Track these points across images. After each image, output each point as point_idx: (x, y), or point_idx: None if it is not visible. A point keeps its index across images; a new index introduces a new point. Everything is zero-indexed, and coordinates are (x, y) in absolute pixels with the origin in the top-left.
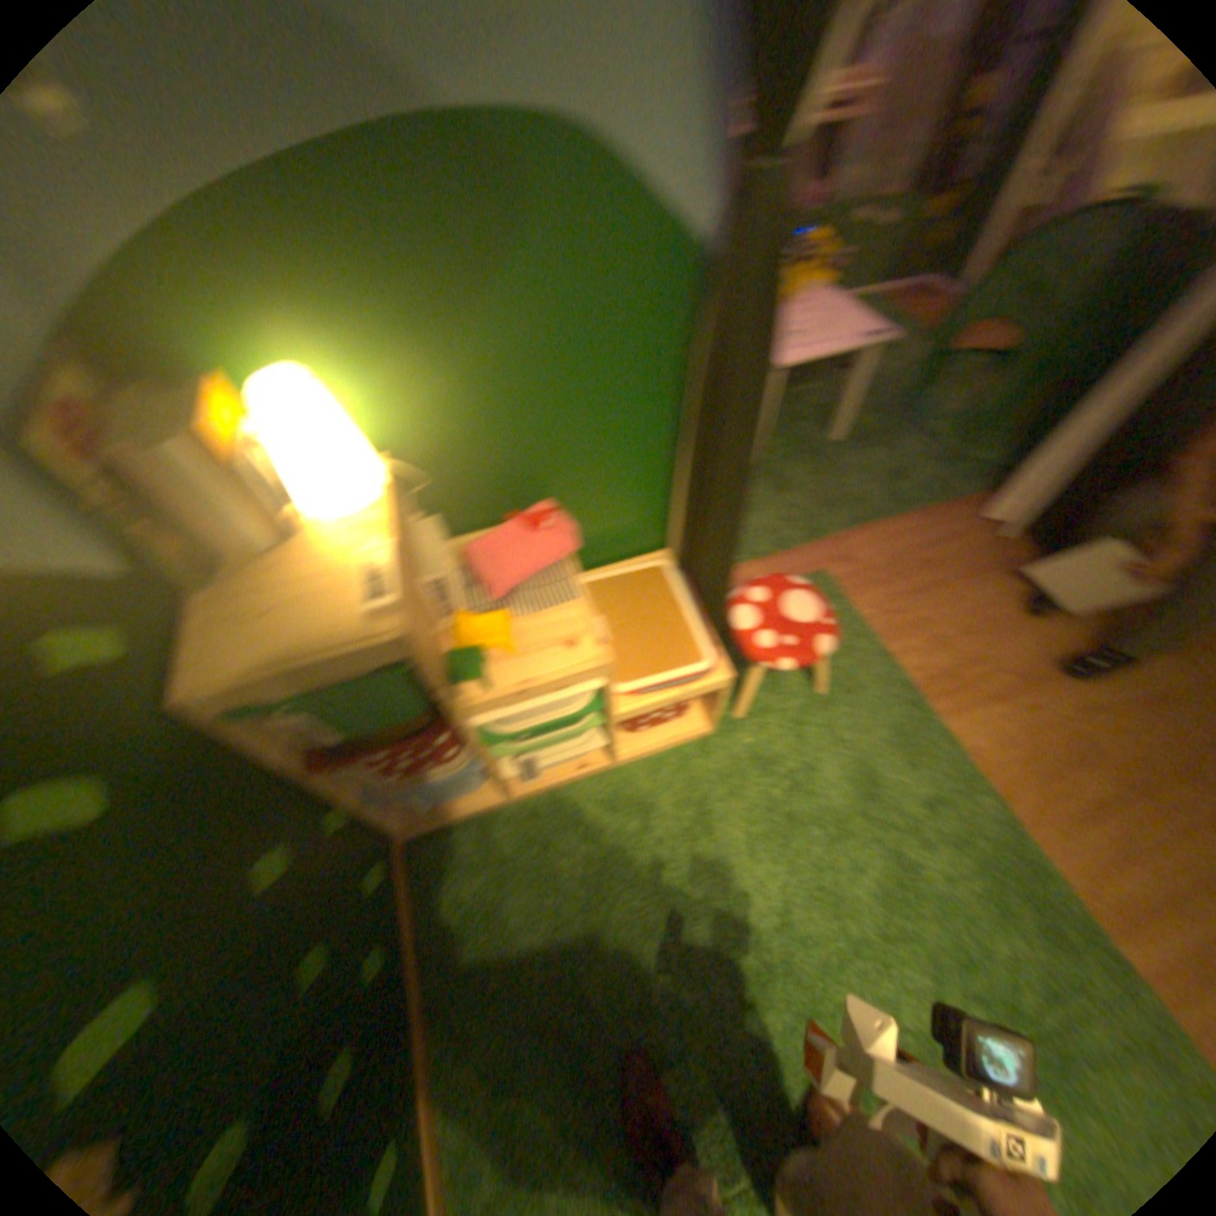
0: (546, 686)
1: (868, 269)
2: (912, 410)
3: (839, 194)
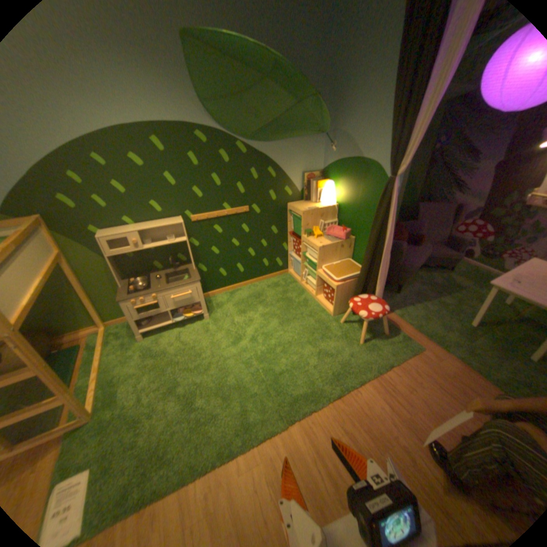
0: (310, 245)
1: None
2: None
3: None
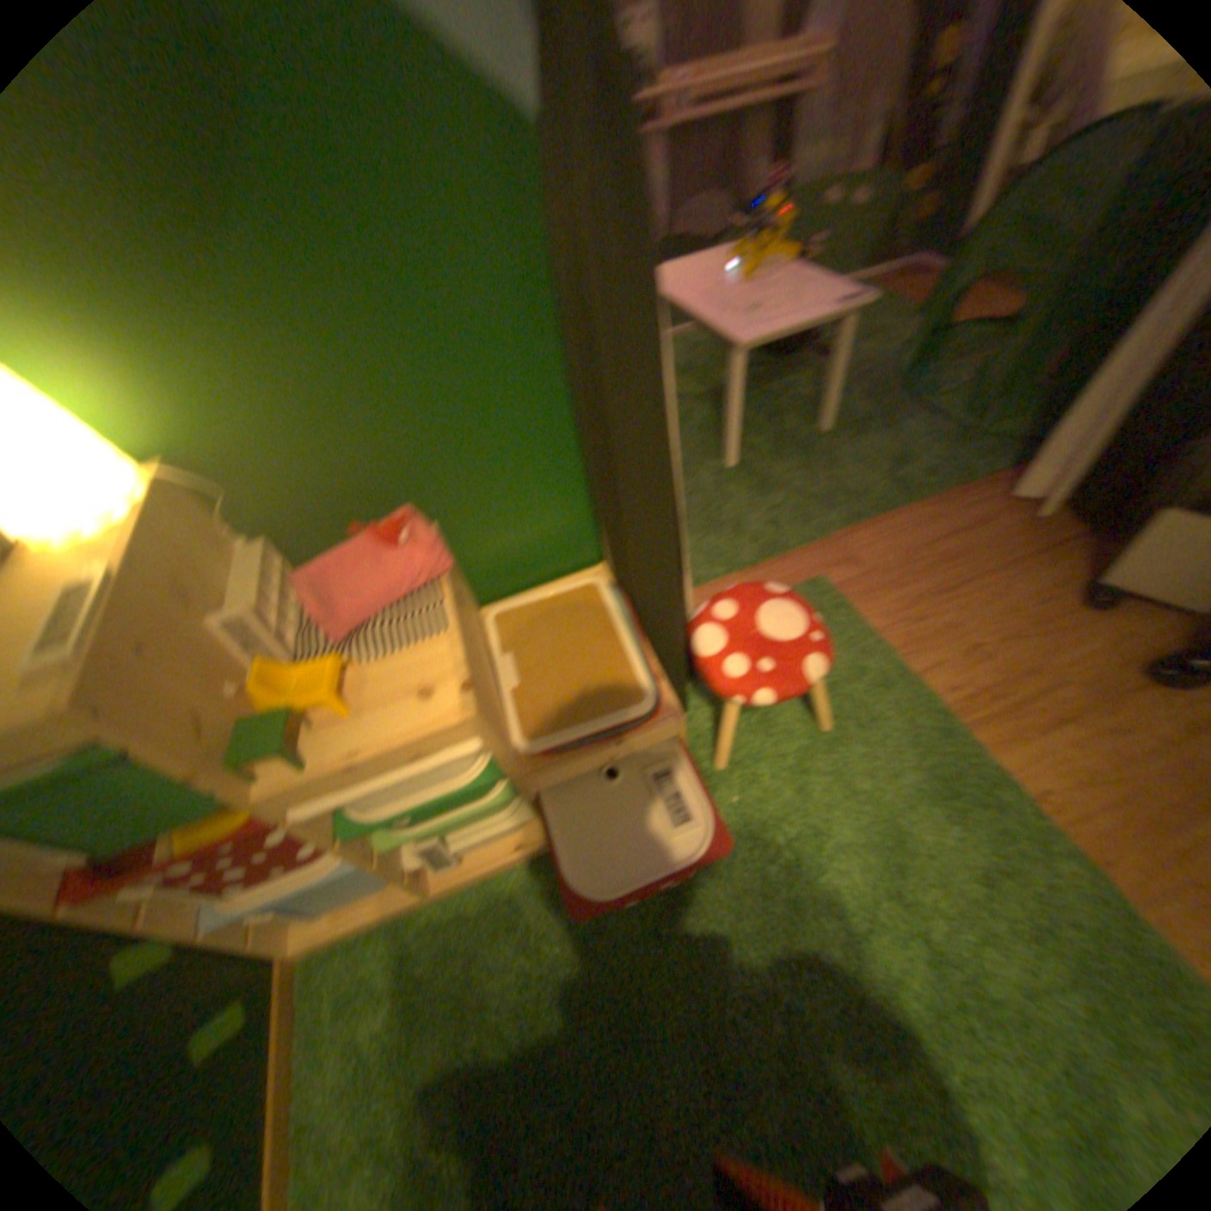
0: (387, 756)
1: (846, 255)
2: (911, 389)
3: (800, 176)
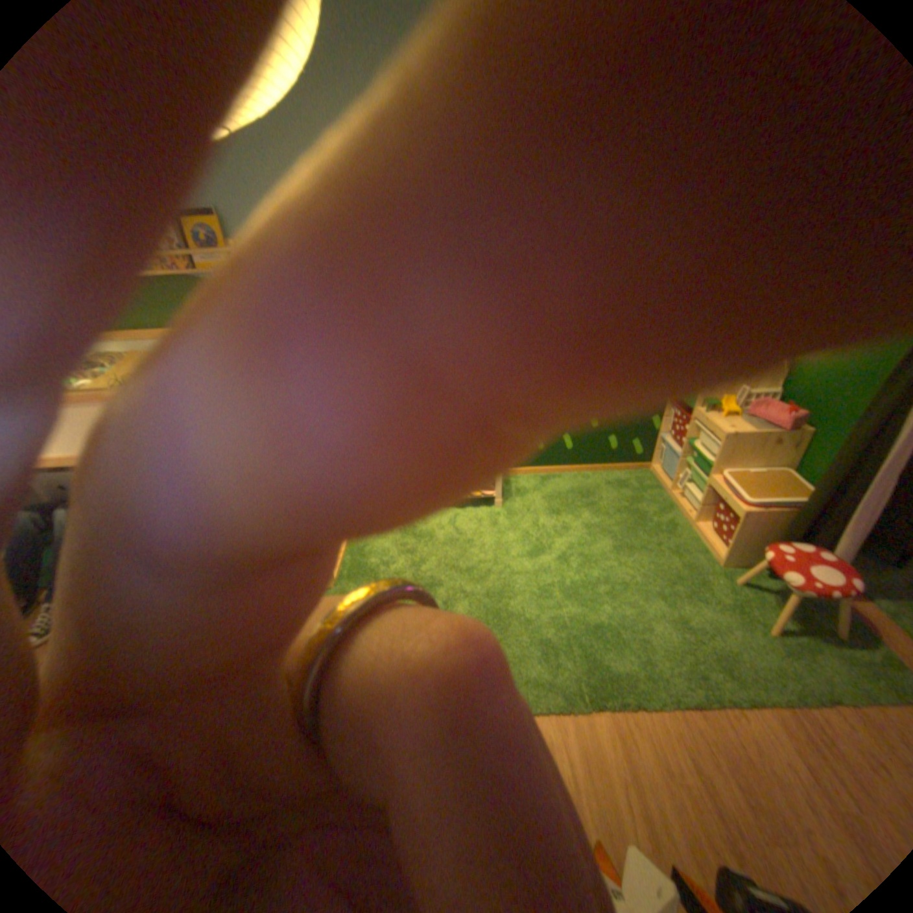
0: (709, 427)
1: None
2: None
3: None
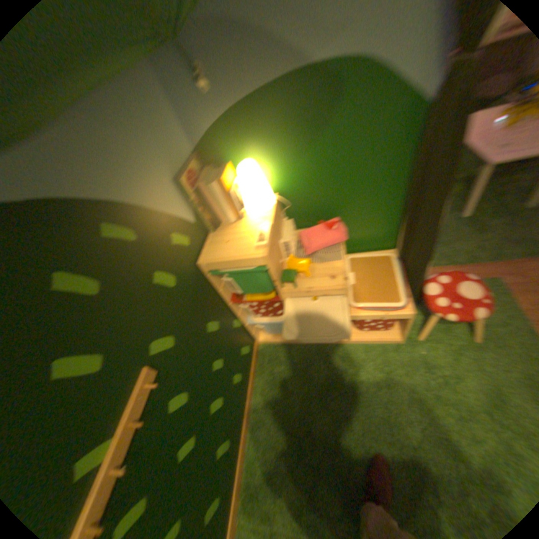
0: (317, 292)
1: None
2: None
3: None
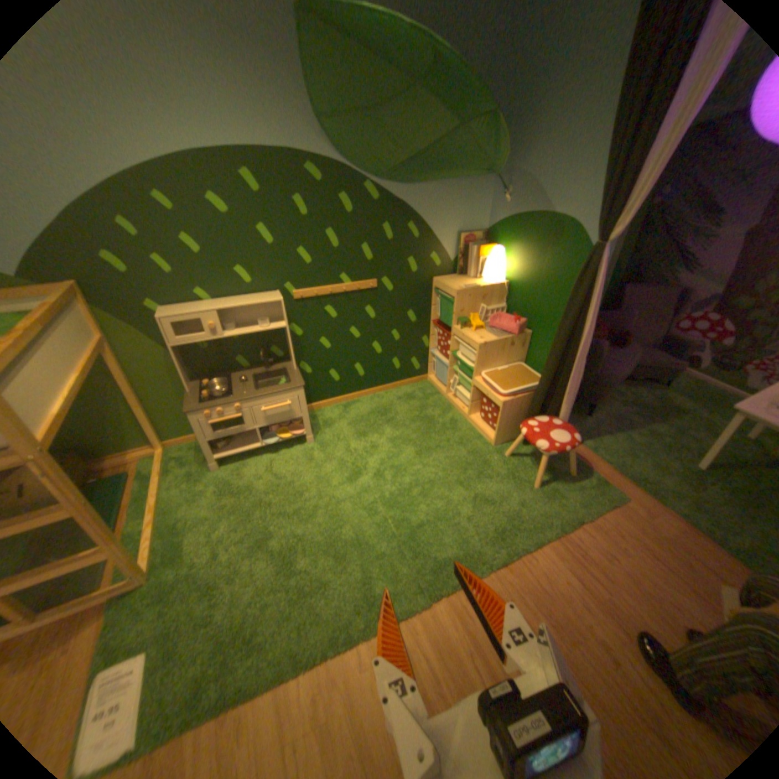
0: (465, 340)
1: None
2: None
3: None
